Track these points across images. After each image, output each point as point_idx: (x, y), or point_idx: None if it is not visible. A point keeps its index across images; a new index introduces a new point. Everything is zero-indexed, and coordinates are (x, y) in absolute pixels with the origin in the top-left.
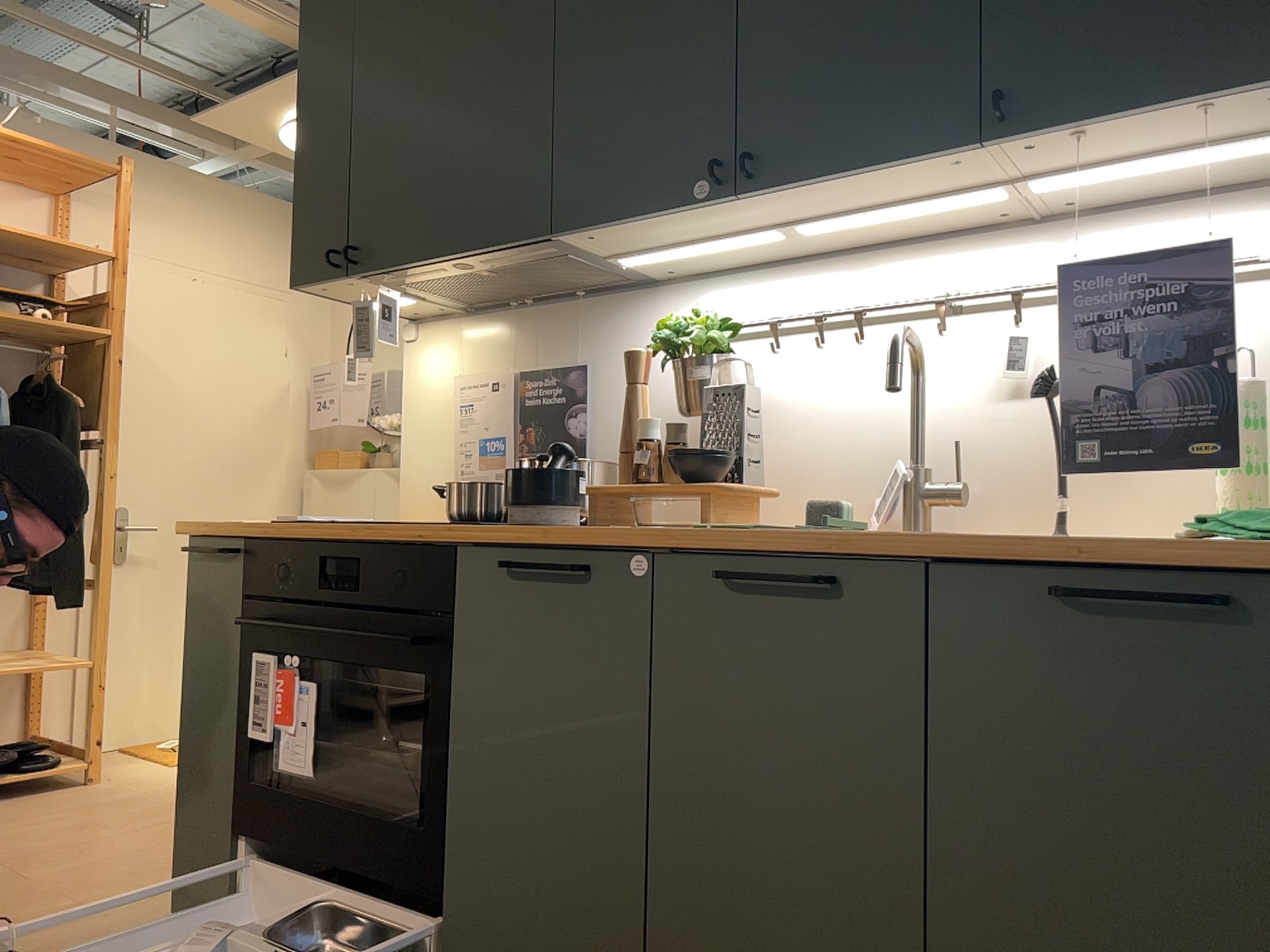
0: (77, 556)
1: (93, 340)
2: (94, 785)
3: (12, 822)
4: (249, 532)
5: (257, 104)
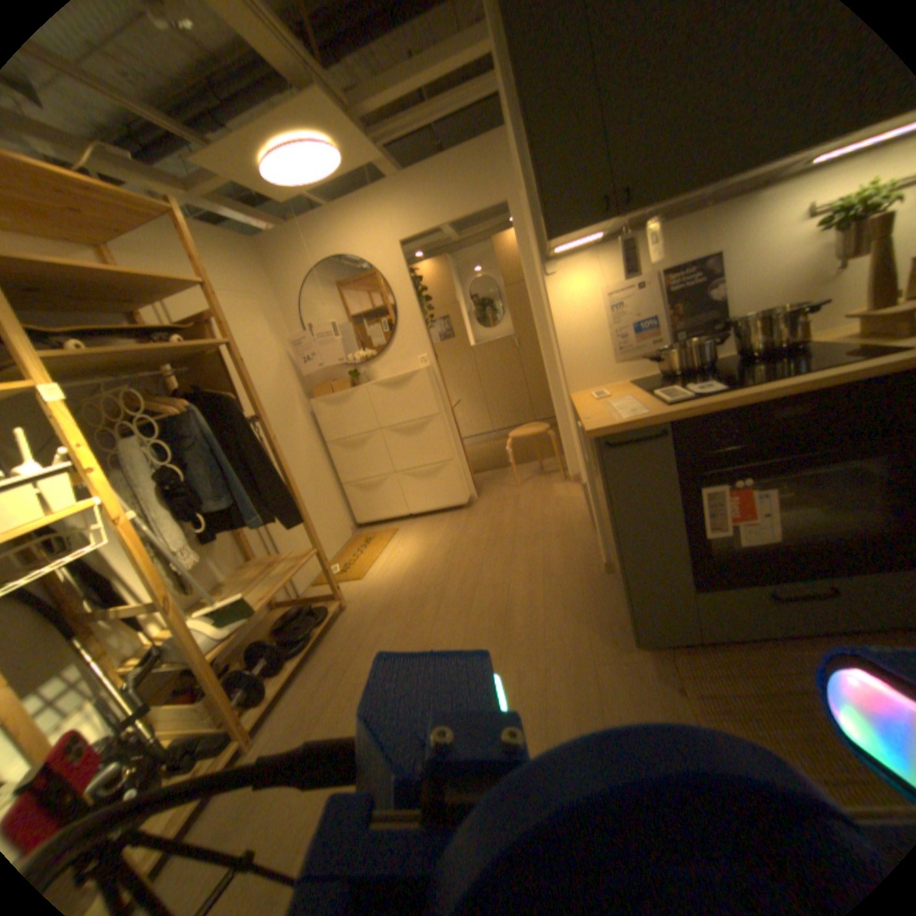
0: (283, 495)
1: (206, 349)
2: (349, 609)
3: (357, 652)
4: (669, 416)
5: (250, 128)
